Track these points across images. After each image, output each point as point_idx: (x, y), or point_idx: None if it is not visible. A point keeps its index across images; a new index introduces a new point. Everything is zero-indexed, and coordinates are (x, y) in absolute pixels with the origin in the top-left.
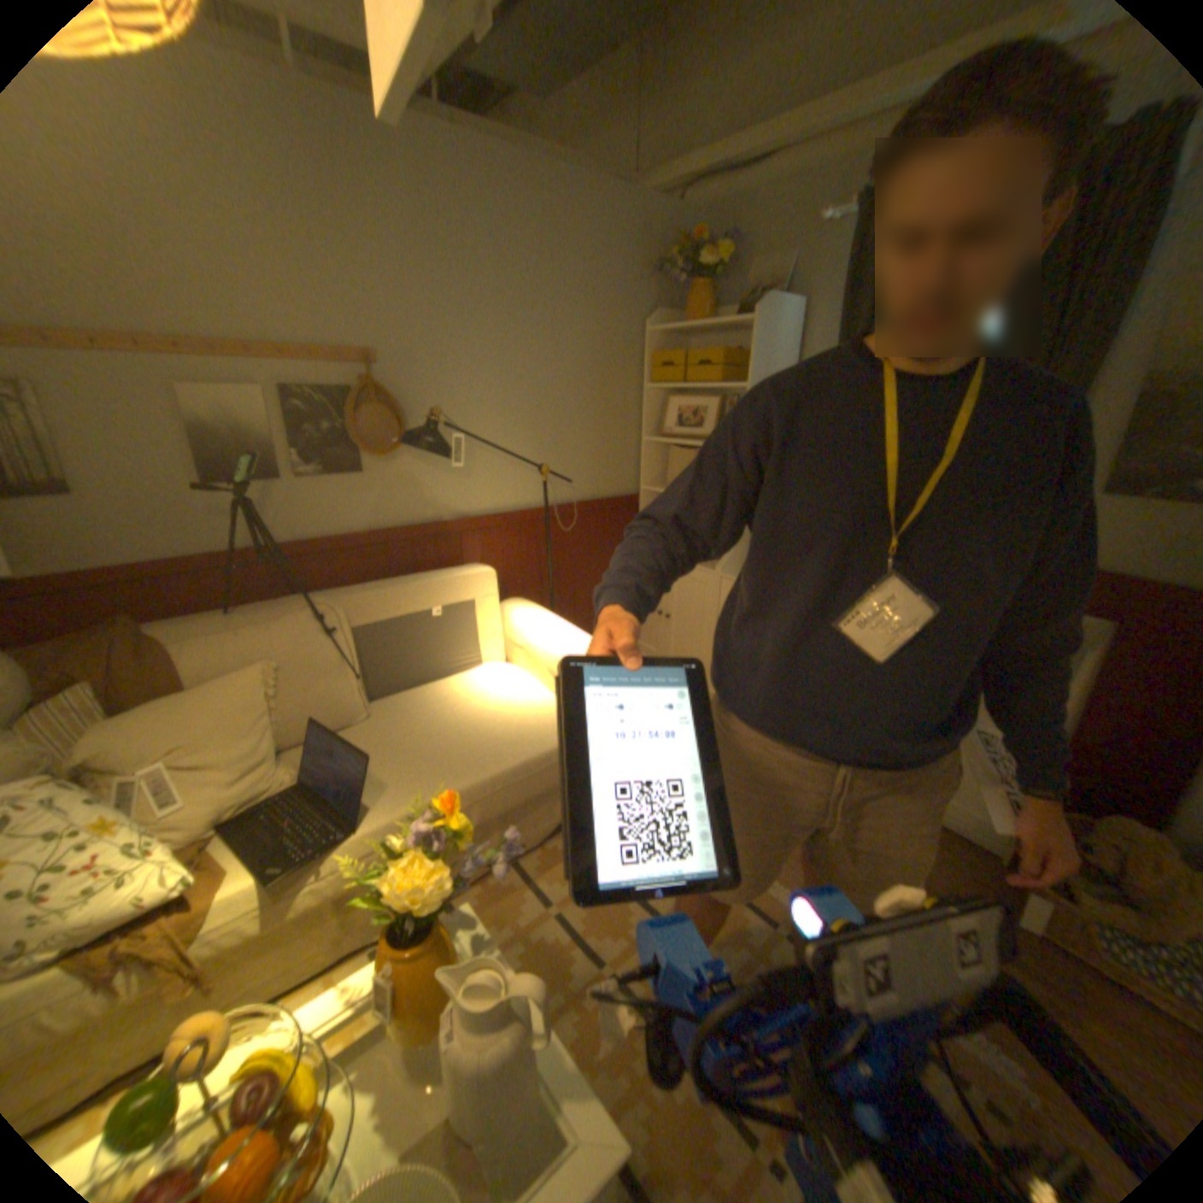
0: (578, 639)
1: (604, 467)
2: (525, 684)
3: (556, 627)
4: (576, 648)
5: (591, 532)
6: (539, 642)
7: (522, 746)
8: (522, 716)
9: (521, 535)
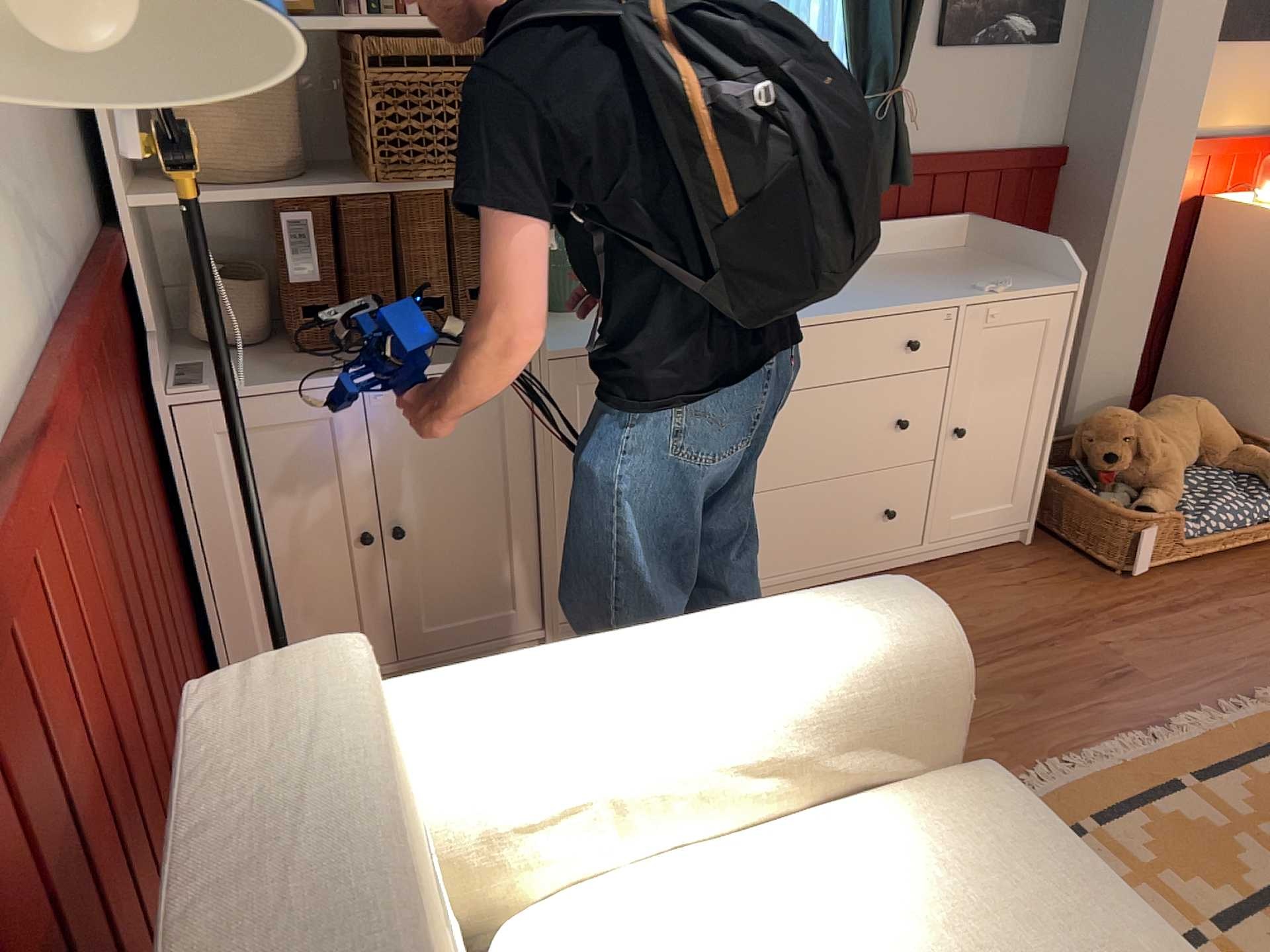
0: (713, 639)
1: (51, 145)
2: (710, 884)
3: (604, 668)
4: (766, 655)
5: (112, 396)
6: (635, 741)
7: (1109, 941)
8: (935, 918)
9: (57, 494)
